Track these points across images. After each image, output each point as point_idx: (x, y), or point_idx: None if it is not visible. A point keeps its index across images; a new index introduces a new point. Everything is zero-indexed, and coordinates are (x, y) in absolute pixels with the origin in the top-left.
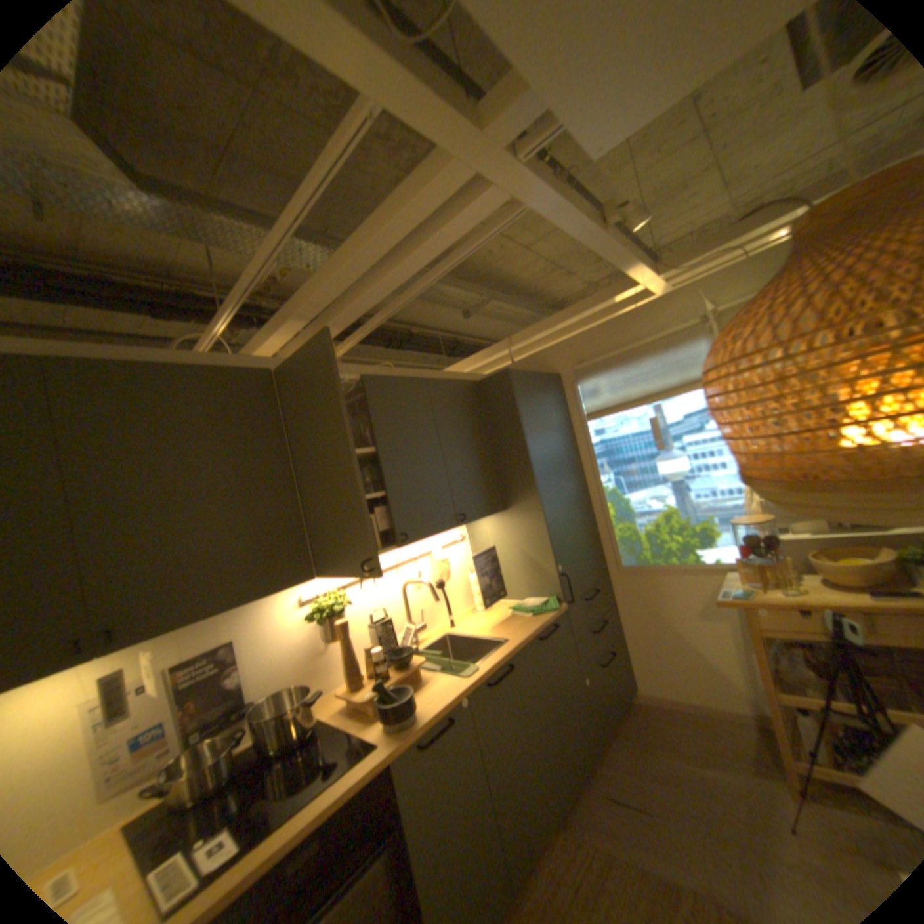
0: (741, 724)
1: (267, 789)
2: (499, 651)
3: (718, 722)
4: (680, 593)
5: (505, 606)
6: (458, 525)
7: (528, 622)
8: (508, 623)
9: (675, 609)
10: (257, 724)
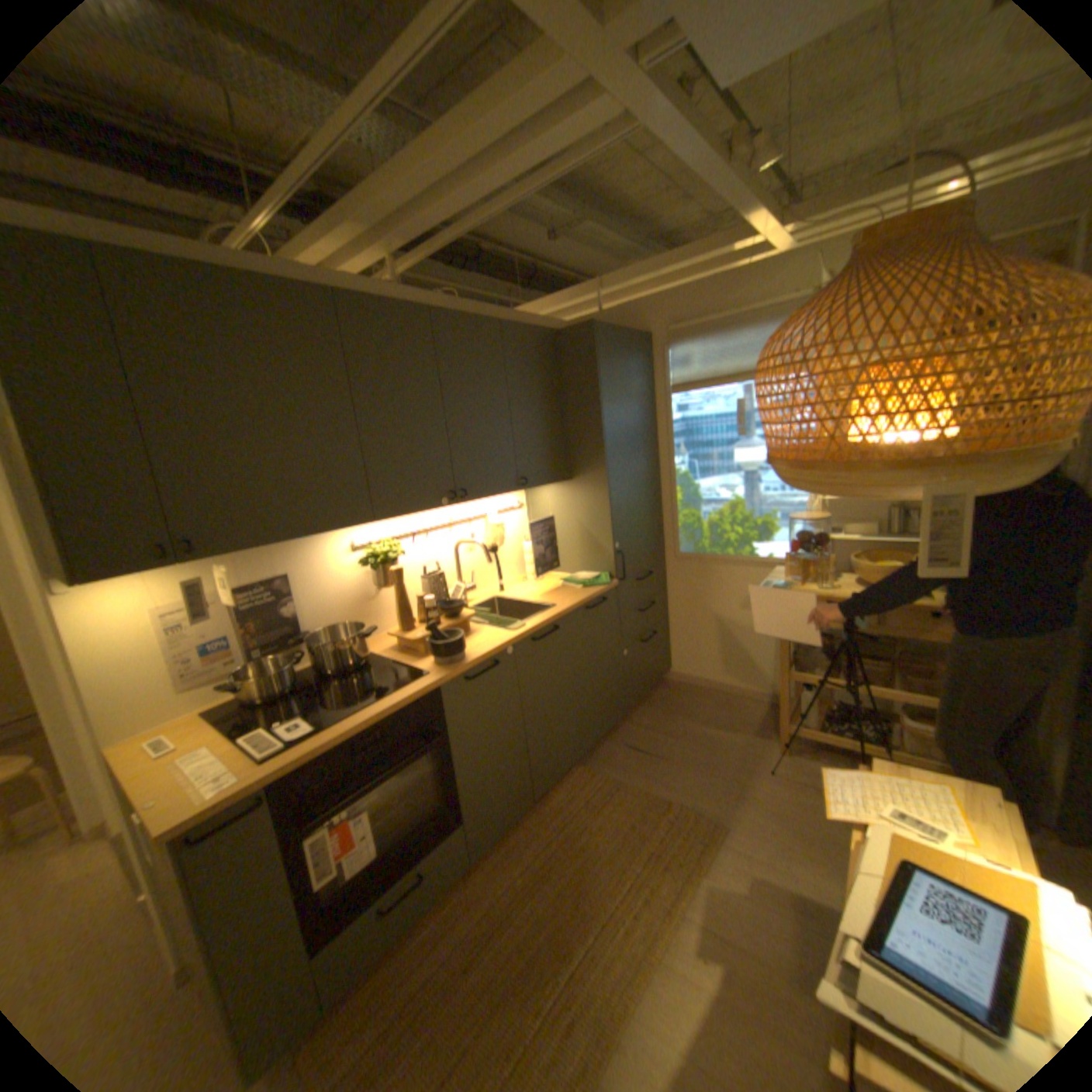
0: (756, 700)
1: (329, 697)
2: (546, 612)
3: (737, 698)
4: (729, 583)
5: (556, 577)
6: (518, 490)
7: (577, 592)
8: (558, 591)
9: (721, 597)
10: (316, 648)
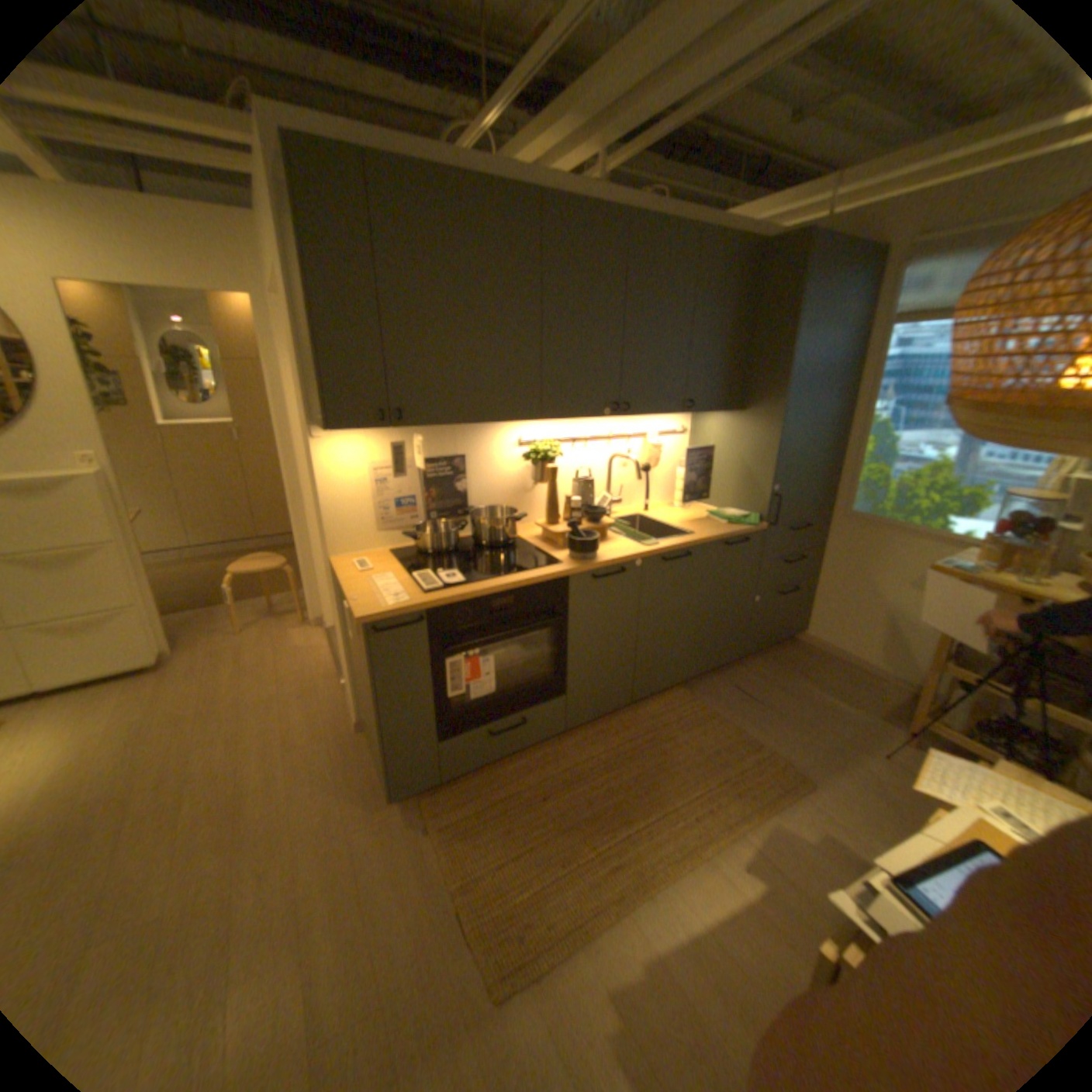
0: (900, 687)
1: (481, 562)
2: (684, 538)
3: (877, 679)
4: (906, 555)
5: (704, 509)
6: (684, 412)
7: (721, 527)
8: (702, 522)
9: (891, 569)
10: (478, 521)
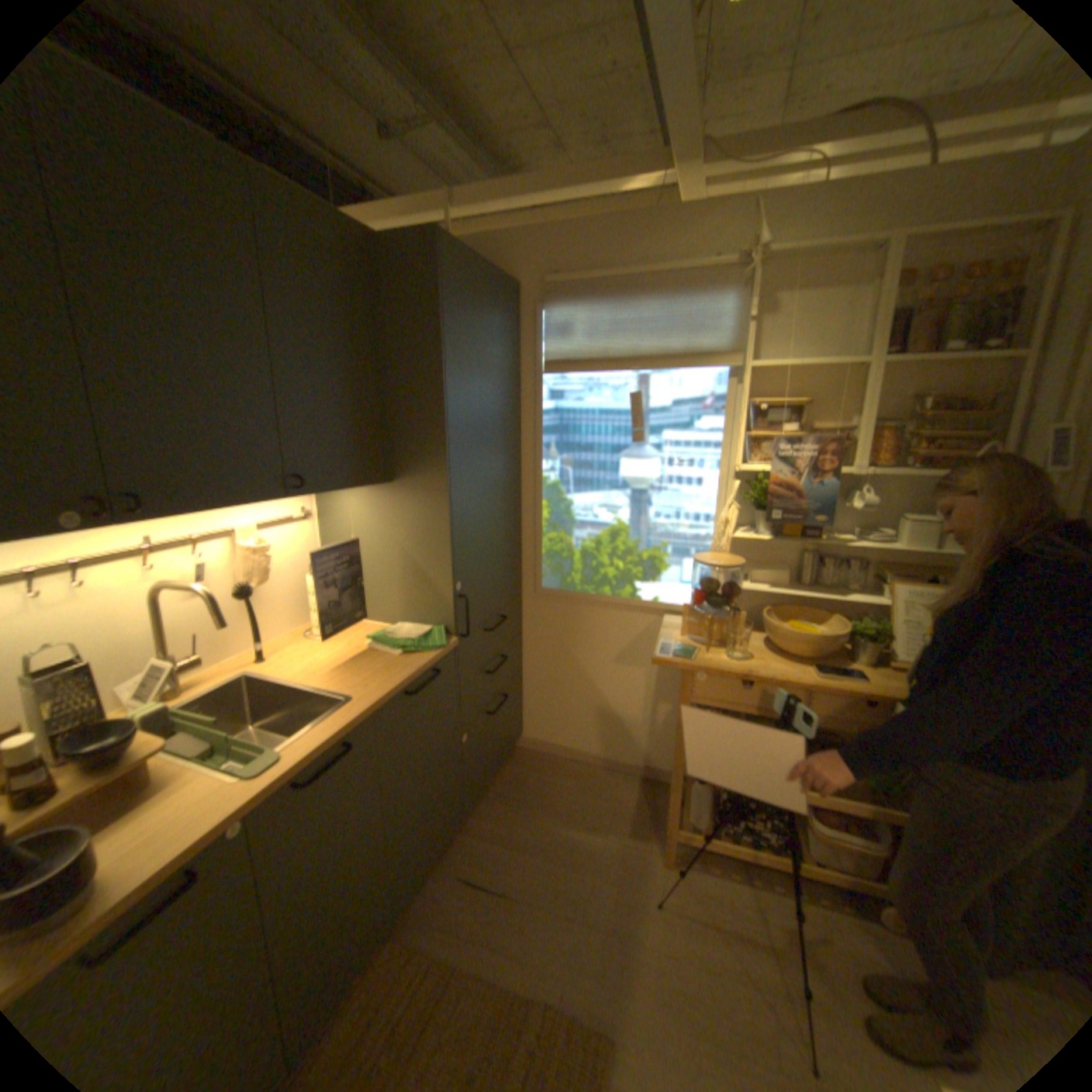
0: (625, 773)
1: None
2: (331, 719)
3: (603, 771)
4: (602, 630)
5: (363, 629)
6: (291, 494)
7: (393, 664)
8: (361, 662)
9: (591, 647)
10: None
